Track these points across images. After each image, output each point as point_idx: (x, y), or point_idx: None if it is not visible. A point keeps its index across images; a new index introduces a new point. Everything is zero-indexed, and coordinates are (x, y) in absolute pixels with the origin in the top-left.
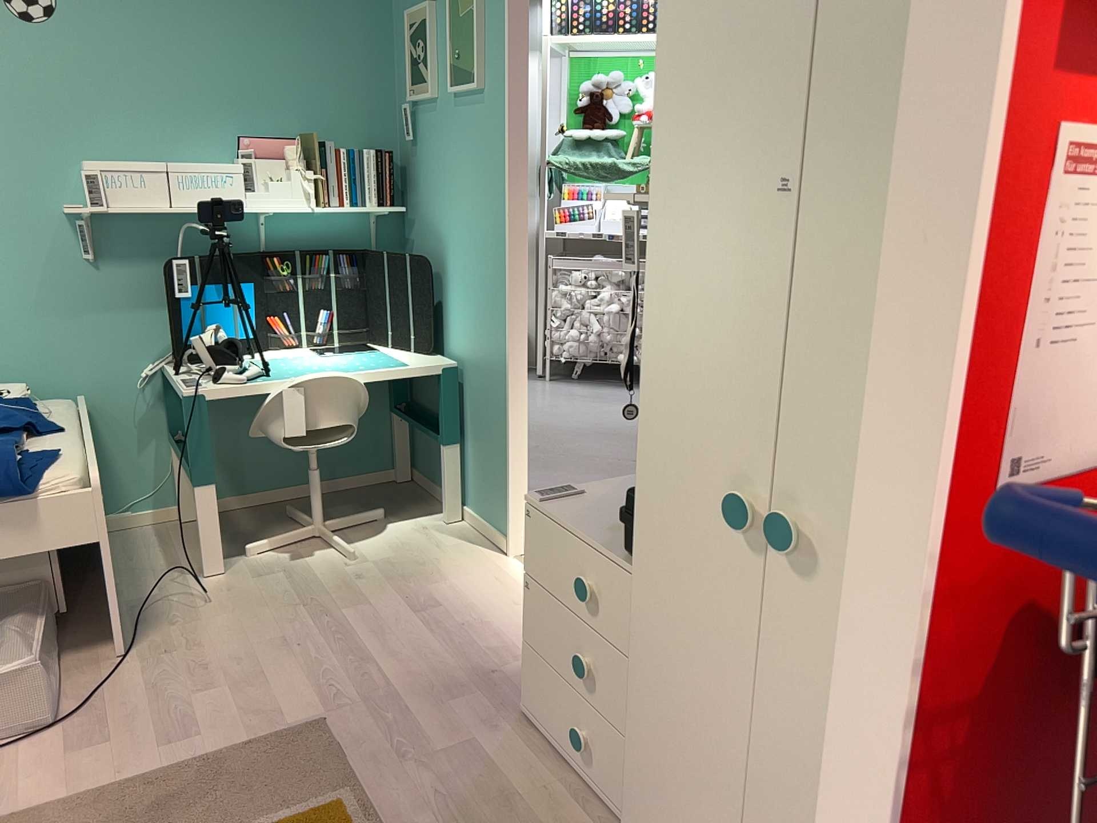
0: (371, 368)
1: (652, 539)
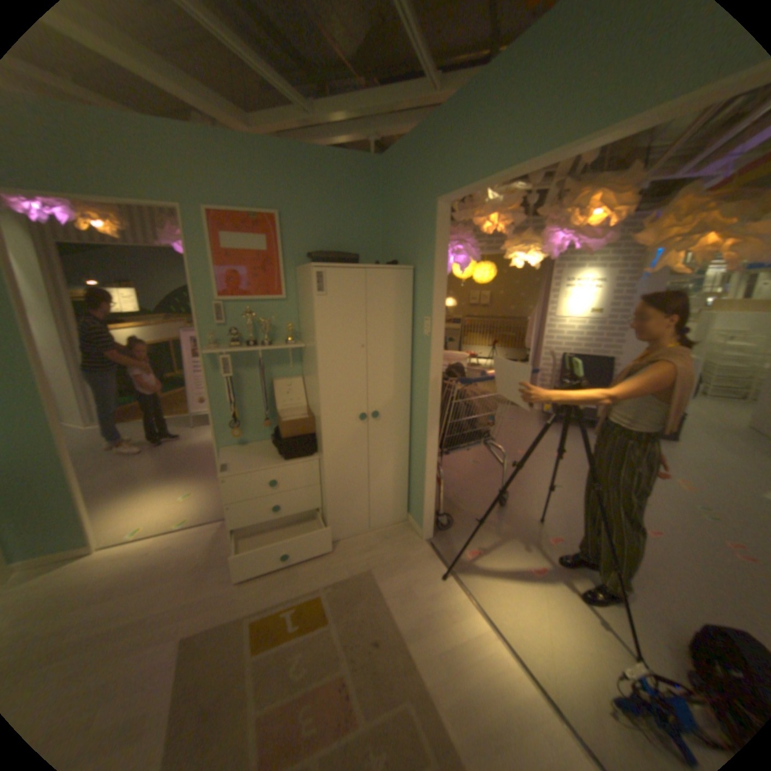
0: None
1: (330, 440)
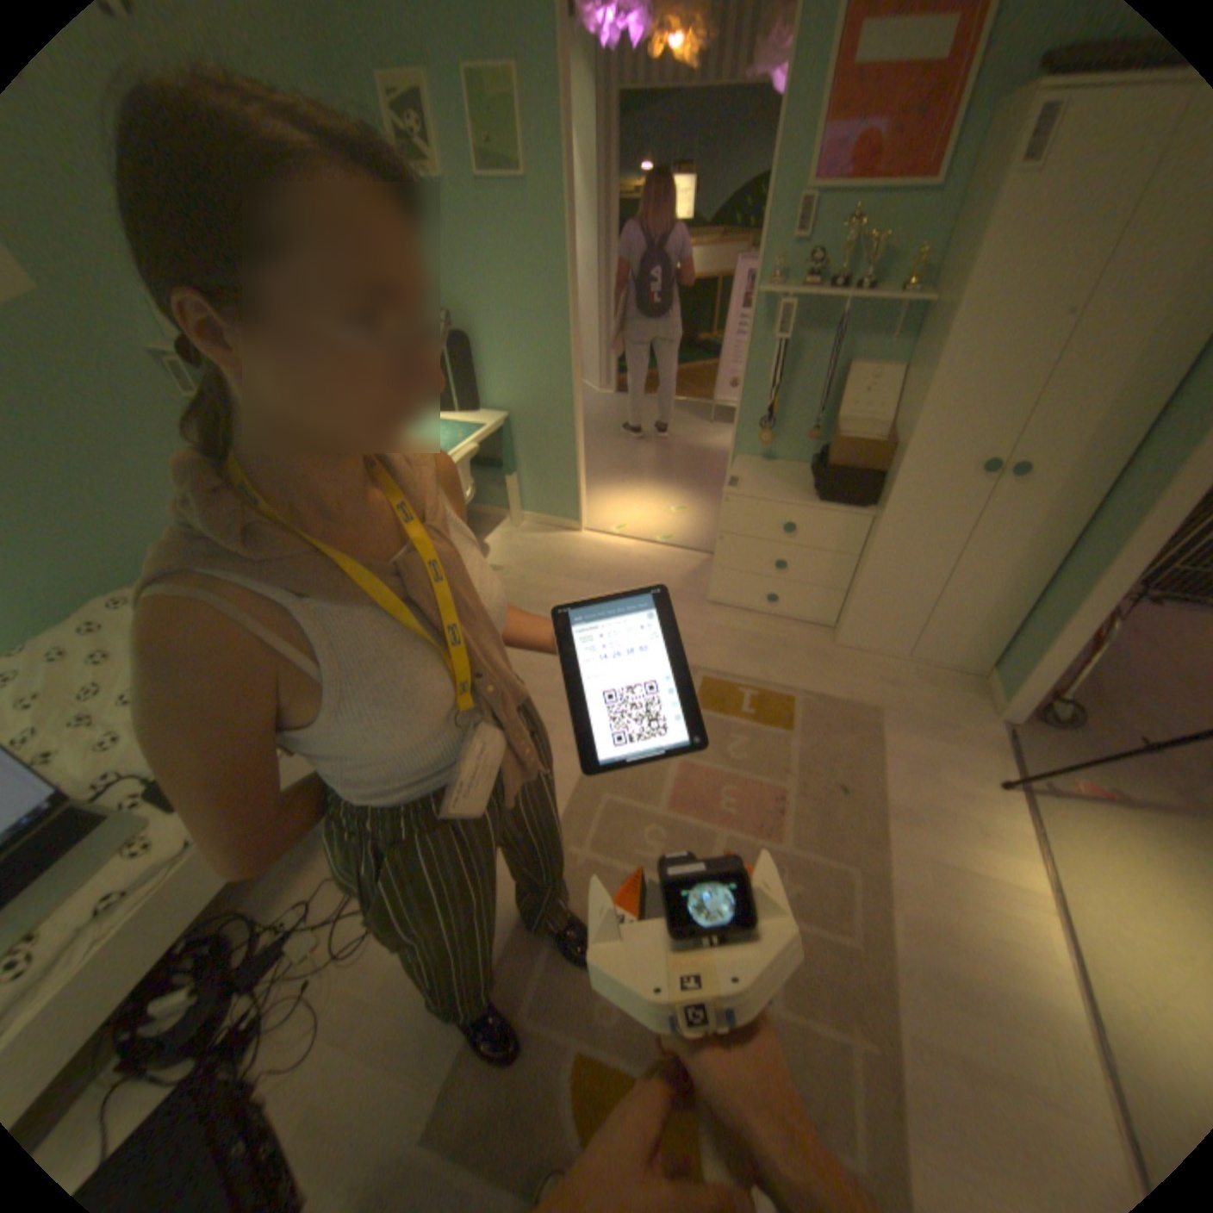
0: (469, 435)
1: (905, 490)
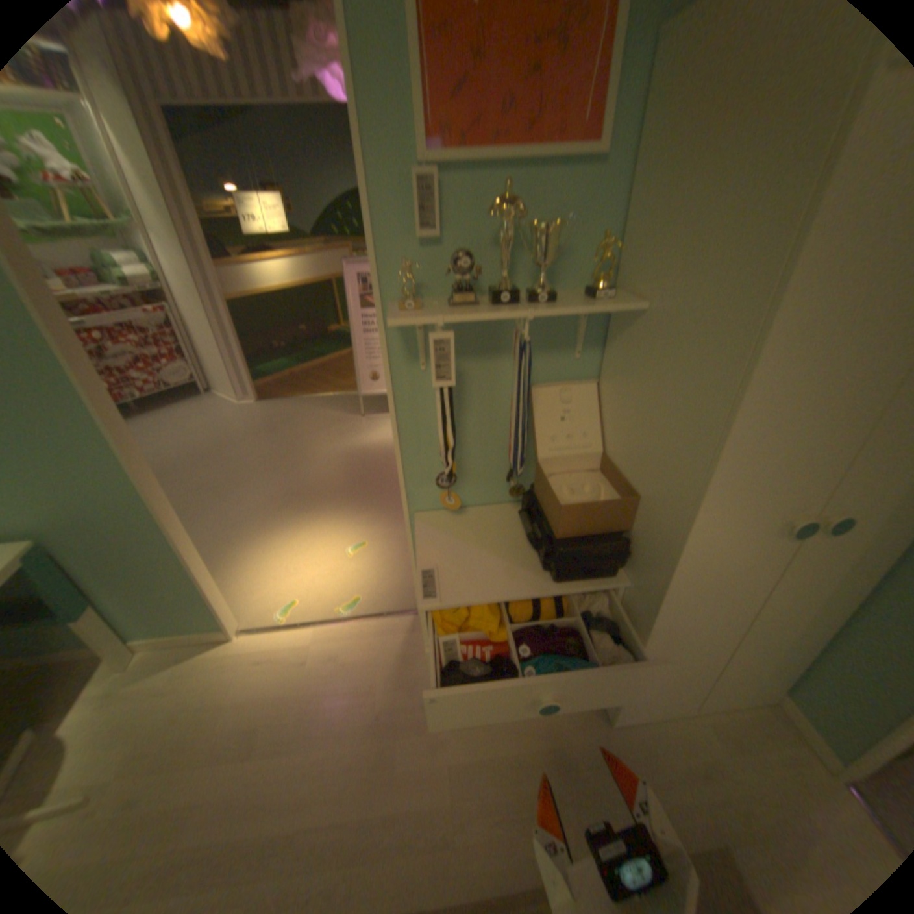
0: None
1: (693, 576)
